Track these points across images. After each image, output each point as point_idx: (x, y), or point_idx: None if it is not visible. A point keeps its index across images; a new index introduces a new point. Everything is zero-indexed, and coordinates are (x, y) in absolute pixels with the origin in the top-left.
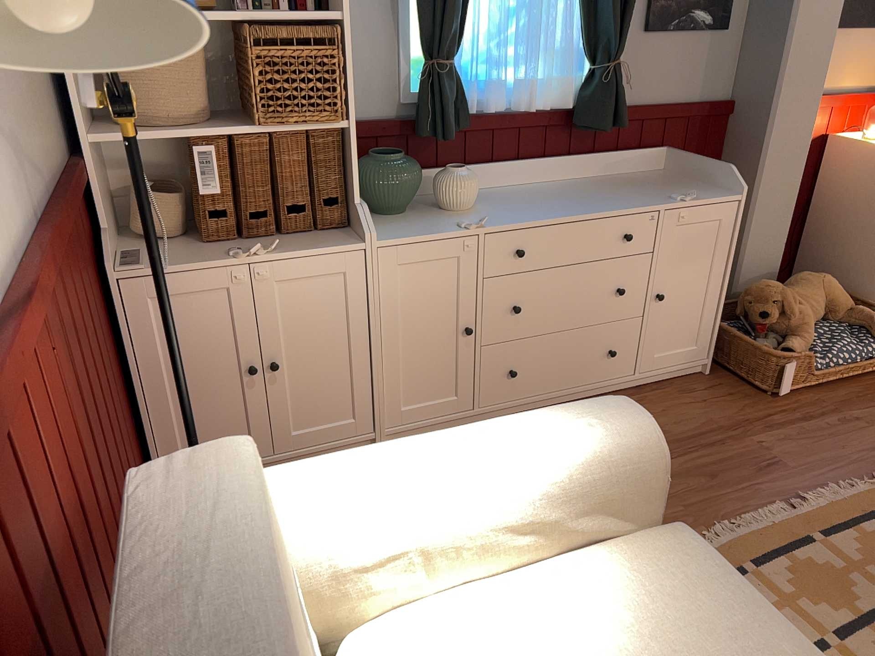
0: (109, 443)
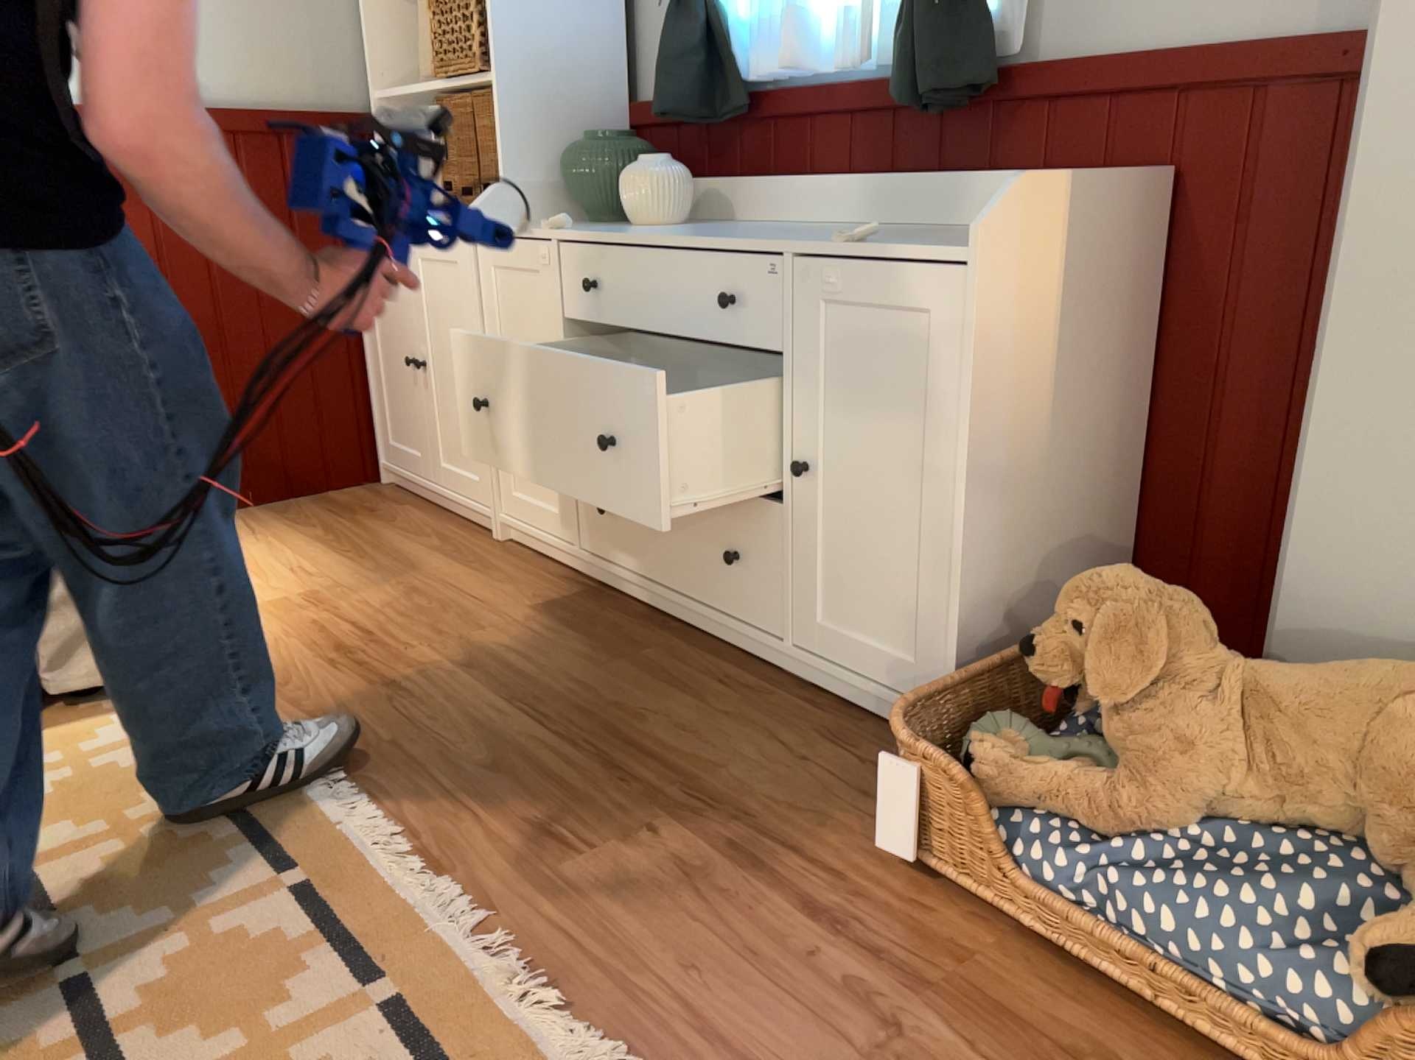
0: (209, 329)
